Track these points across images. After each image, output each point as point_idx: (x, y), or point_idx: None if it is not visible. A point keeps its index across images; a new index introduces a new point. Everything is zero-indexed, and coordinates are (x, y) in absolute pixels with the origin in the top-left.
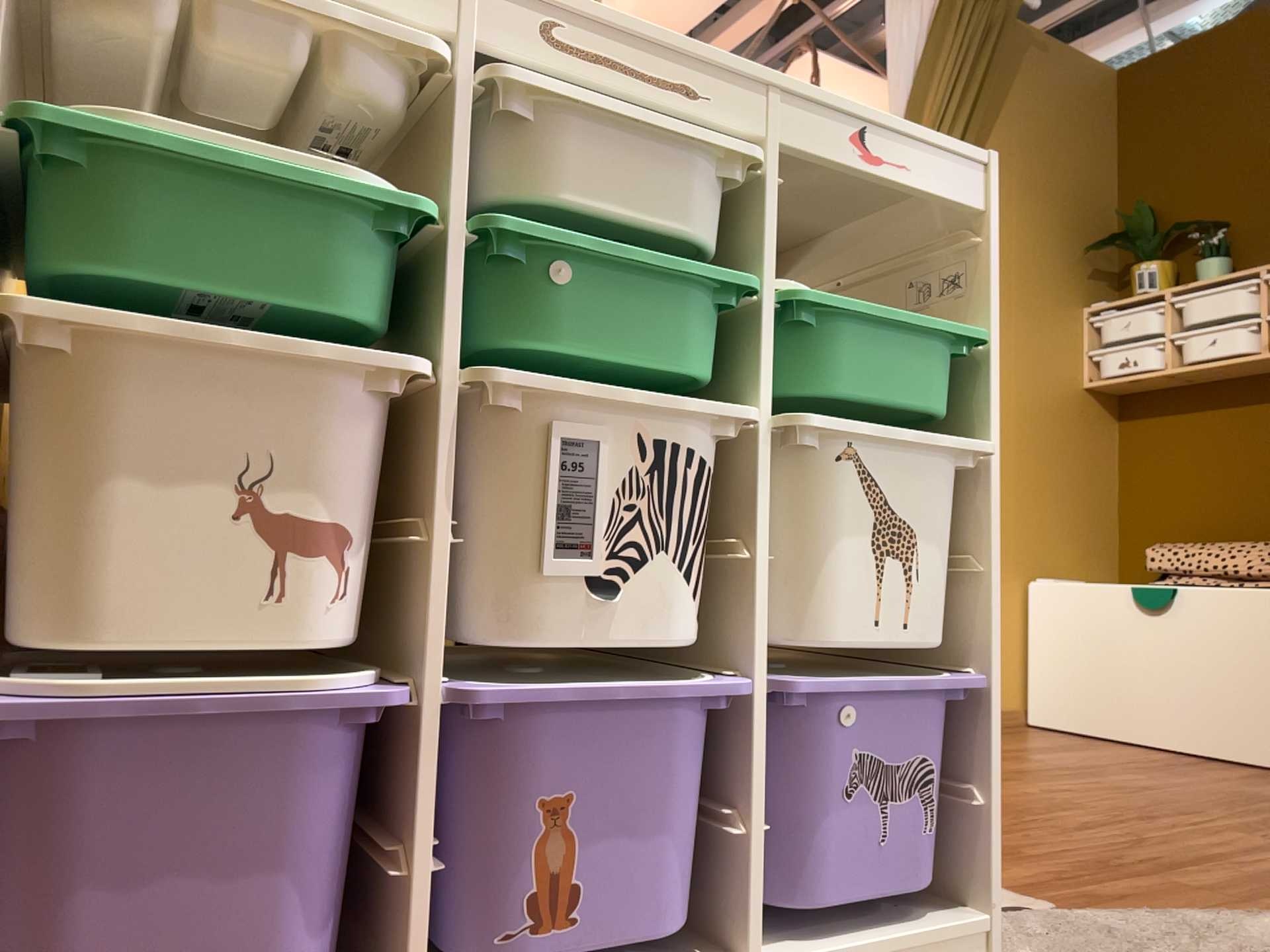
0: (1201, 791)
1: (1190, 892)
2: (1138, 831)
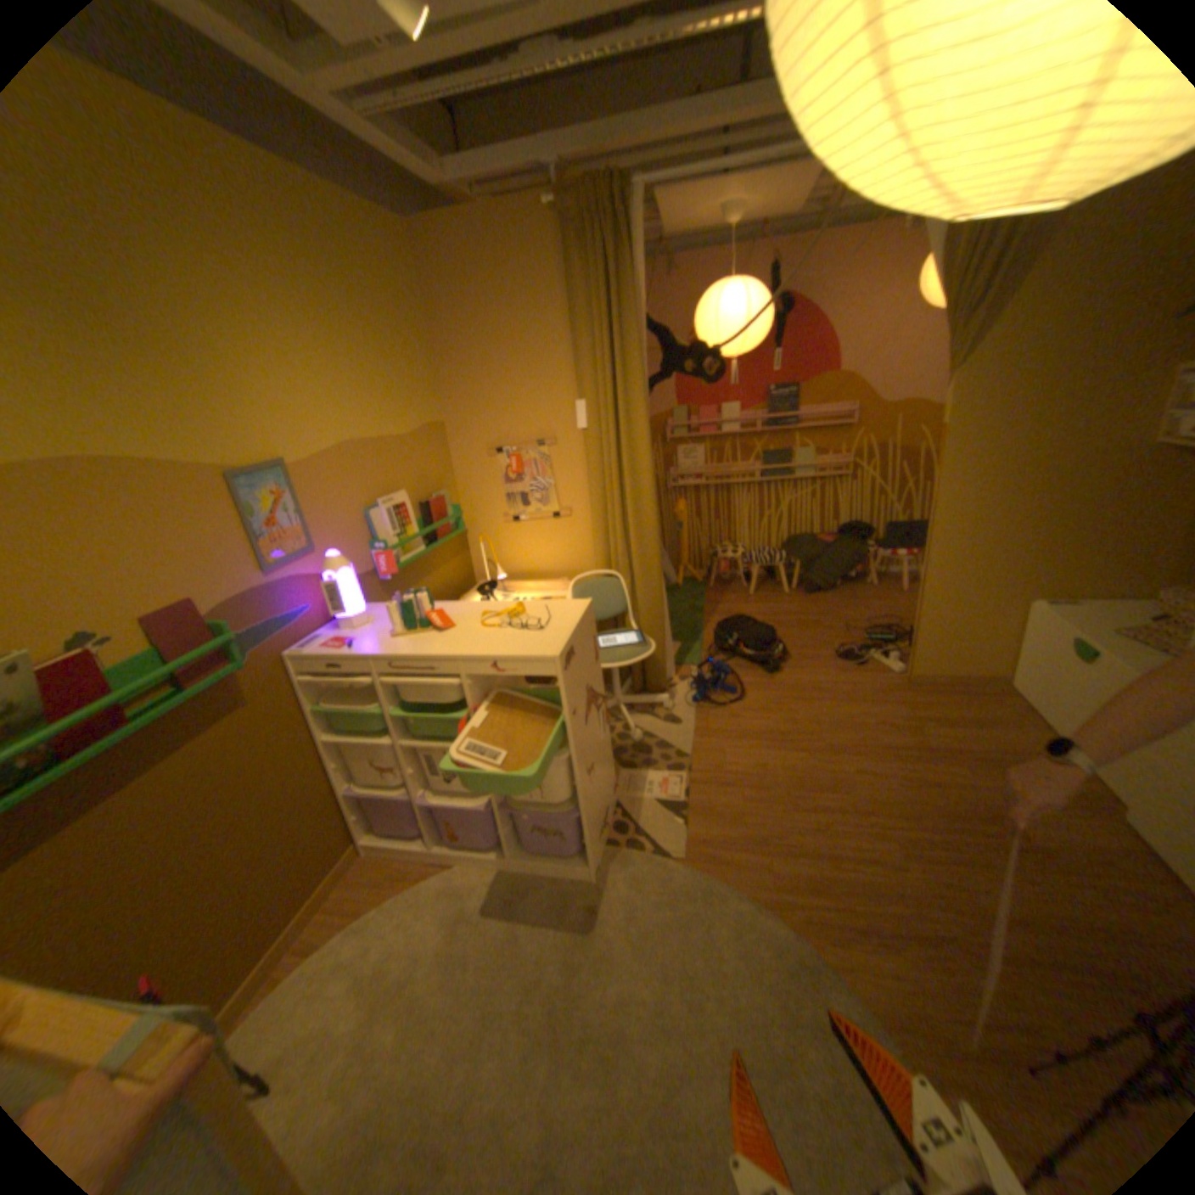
0: (969, 808)
1: (756, 881)
2: (831, 831)
